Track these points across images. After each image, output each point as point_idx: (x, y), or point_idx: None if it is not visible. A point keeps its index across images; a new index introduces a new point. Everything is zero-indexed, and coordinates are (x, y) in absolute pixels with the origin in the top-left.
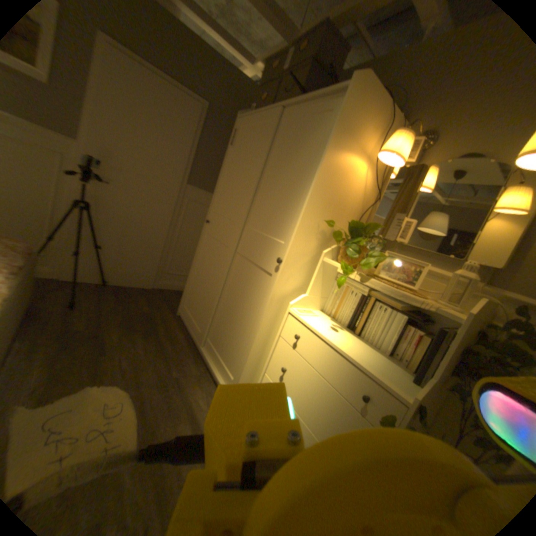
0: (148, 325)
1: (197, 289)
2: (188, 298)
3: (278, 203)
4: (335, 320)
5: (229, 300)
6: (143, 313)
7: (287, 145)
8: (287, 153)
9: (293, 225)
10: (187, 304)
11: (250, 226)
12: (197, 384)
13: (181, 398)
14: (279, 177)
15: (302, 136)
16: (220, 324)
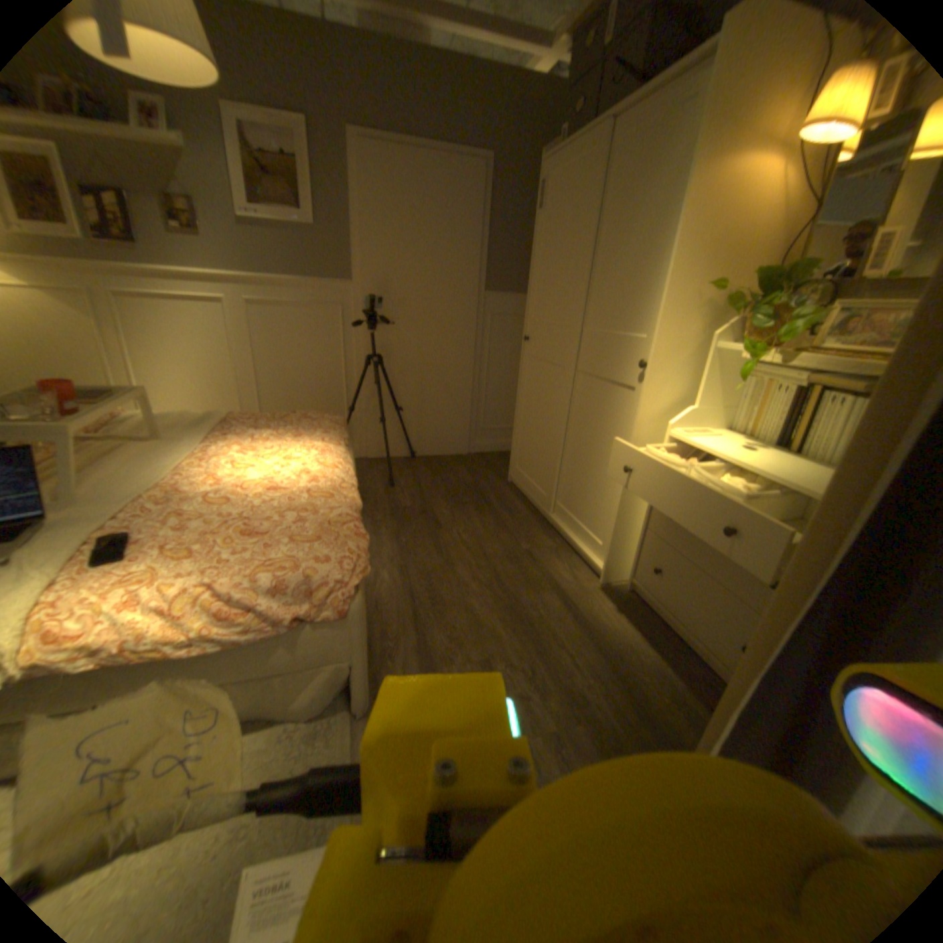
0: (475, 497)
1: (528, 439)
2: (518, 455)
3: (628, 277)
4: (755, 439)
5: (577, 442)
6: (466, 484)
7: (631, 179)
8: (632, 192)
9: (657, 306)
10: (519, 463)
11: (591, 326)
12: (554, 557)
13: (537, 570)
14: (624, 237)
15: (652, 155)
16: (571, 479)
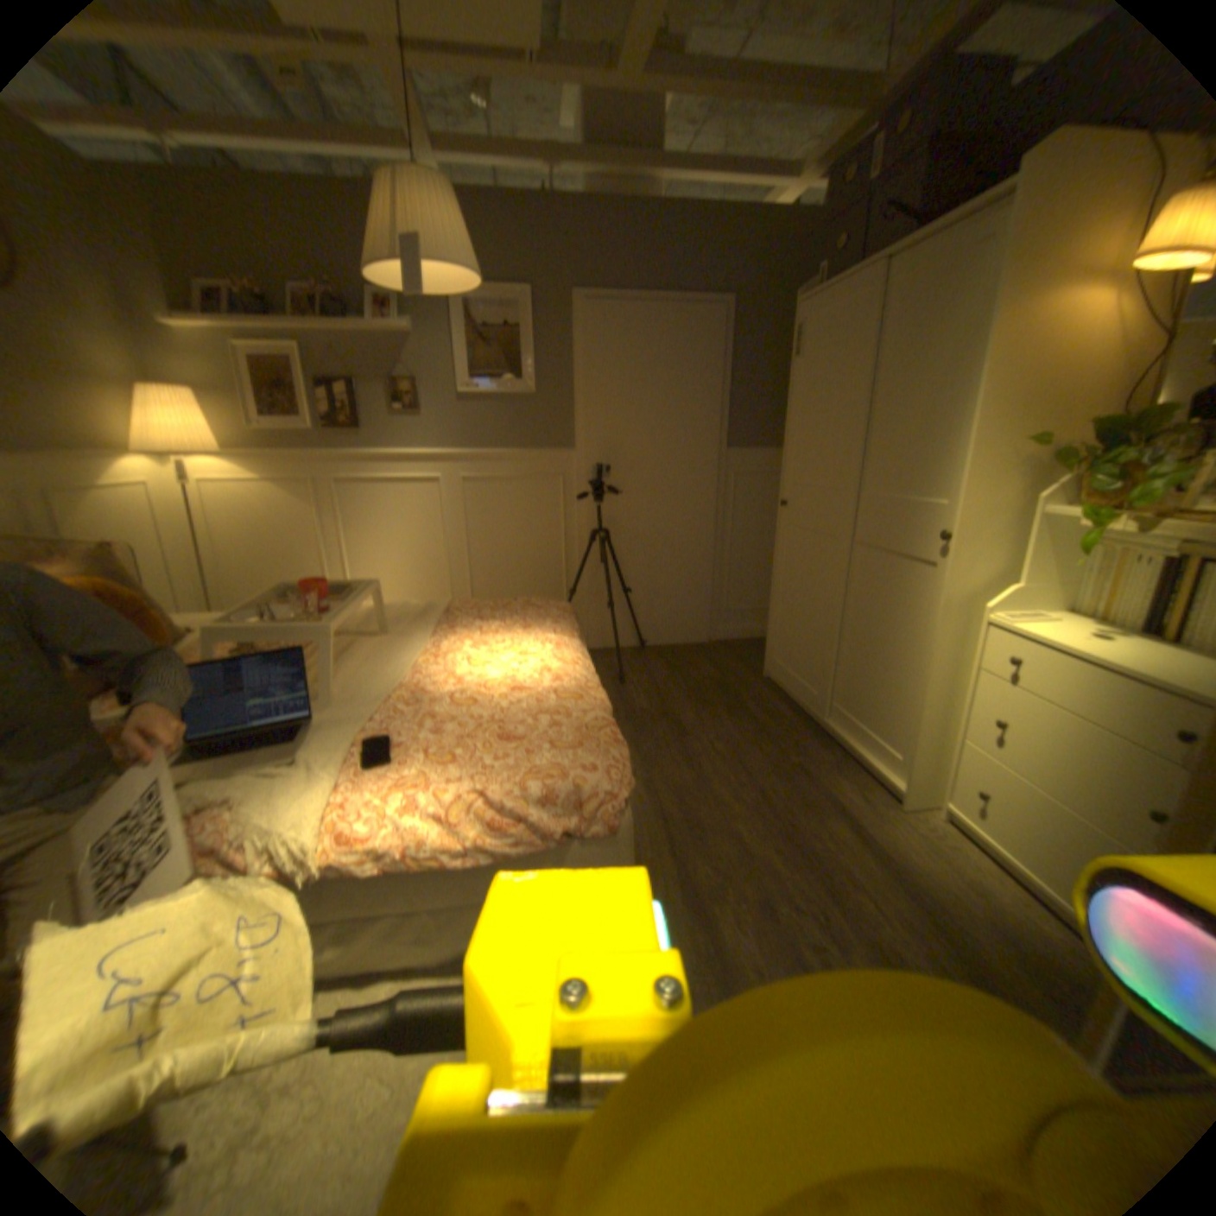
0: (725, 697)
1: (791, 625)
2: (778, 644)
3: (919, 434)
4: (1111, 625)
5: (861, 630)
6: (711, 680)
7: (915, 324)
8: (918, 339)
9: (960, 467)
10: (779, 655)
11: (872, 490)
12: (837, 775)
13: (817, 792)
14: (911, 388)
15: (941, 299)
16: (854, 675)
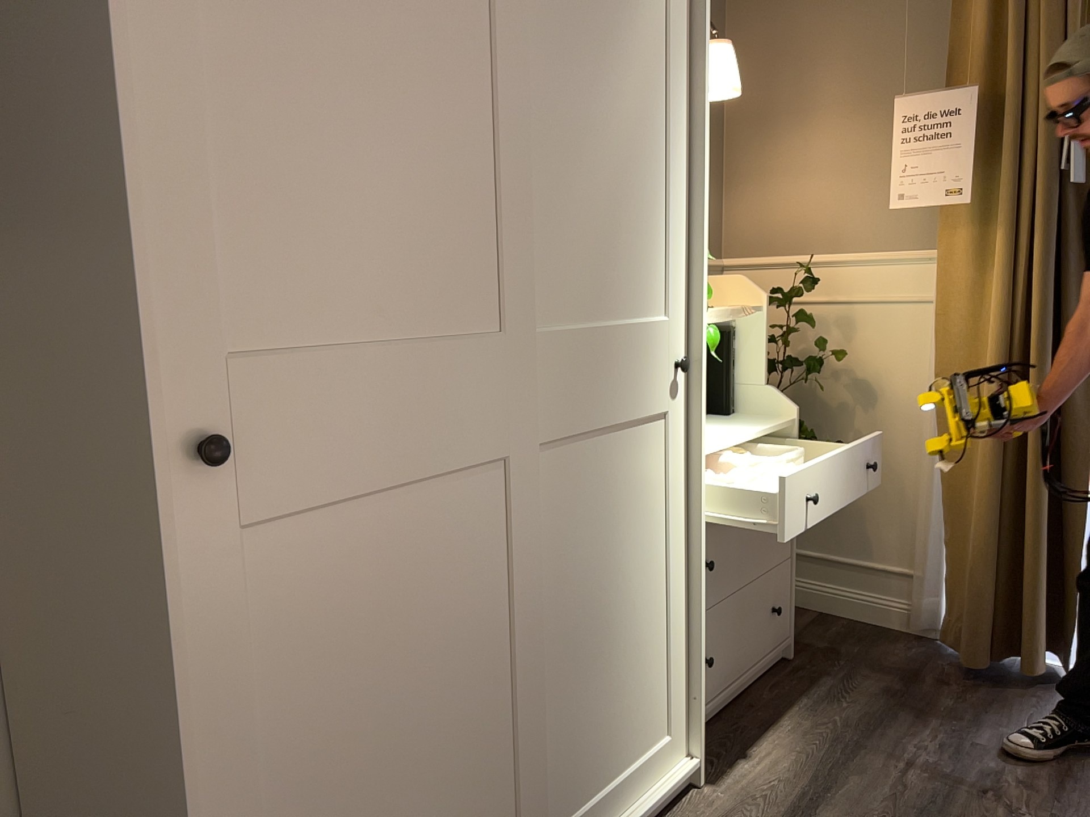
0: None
1: None
2: None
3: (615, 208)
4: None
5: (568, 624)
6: None
7: None
8: (588, 26)
9: (675, 265)
10: None
11: (546, 321)
12: None
13: None
14: (588, 117)
15: None
16: (570, 727)
